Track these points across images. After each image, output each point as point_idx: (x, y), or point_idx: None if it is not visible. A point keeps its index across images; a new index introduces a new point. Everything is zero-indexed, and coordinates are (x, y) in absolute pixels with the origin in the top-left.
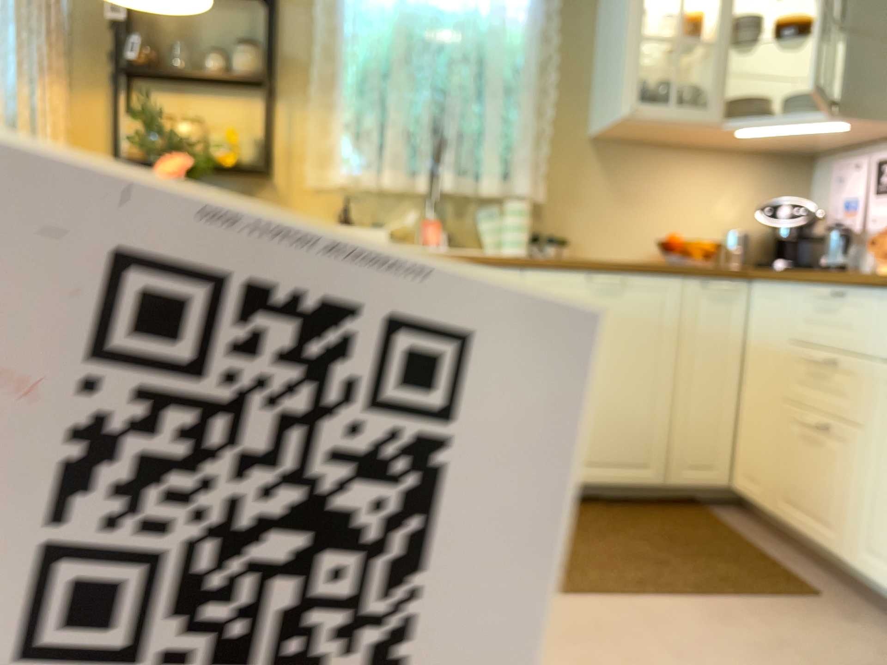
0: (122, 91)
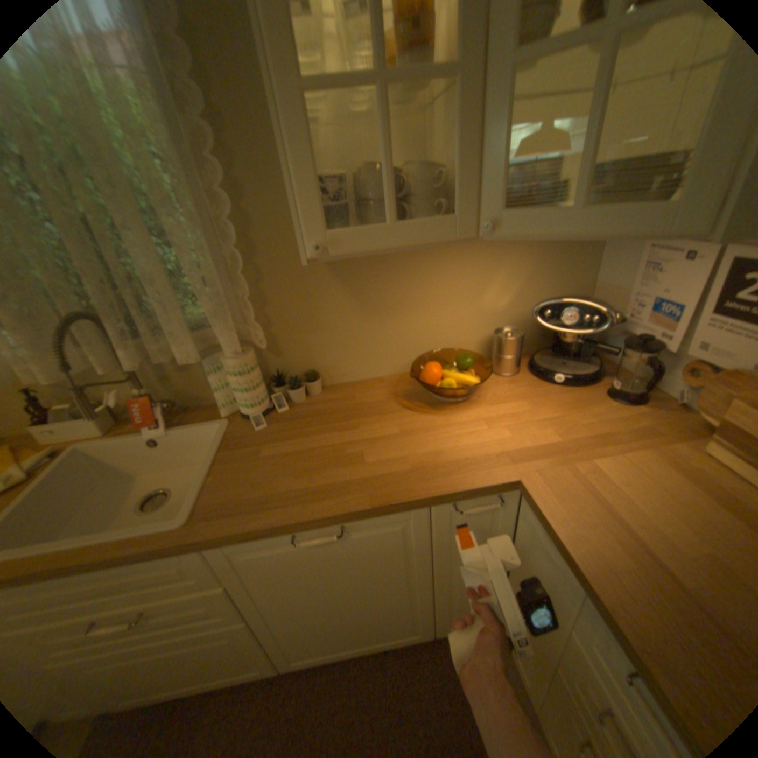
0: None
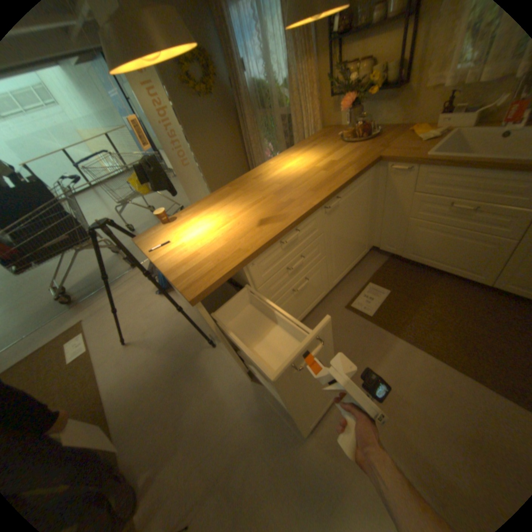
0: (335, 47)
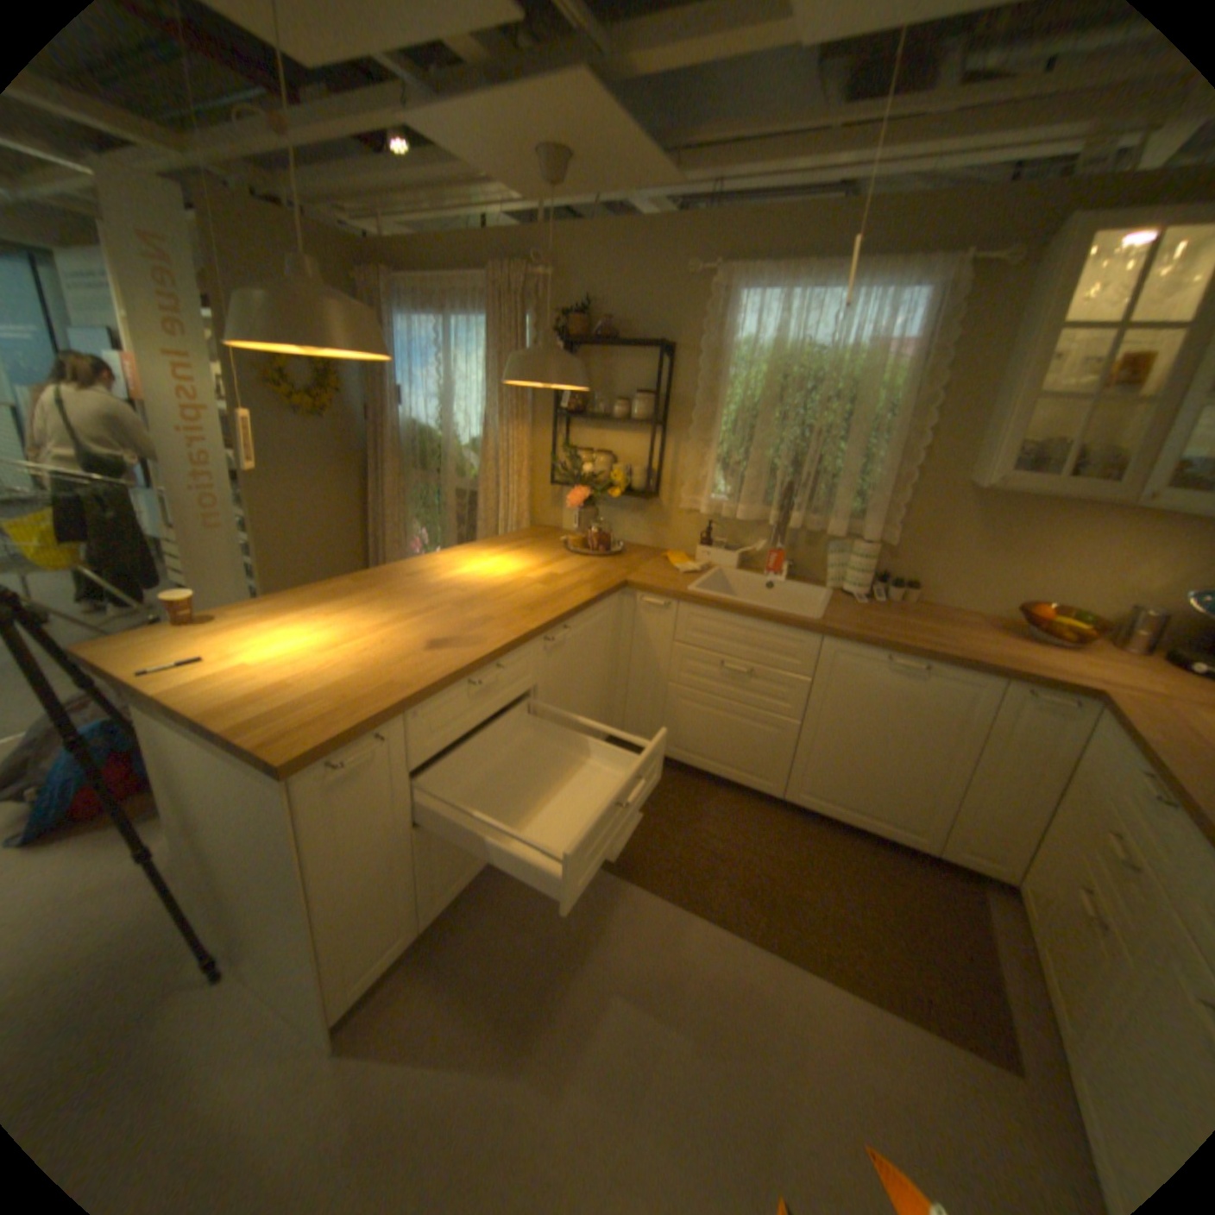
0: (562, 425)
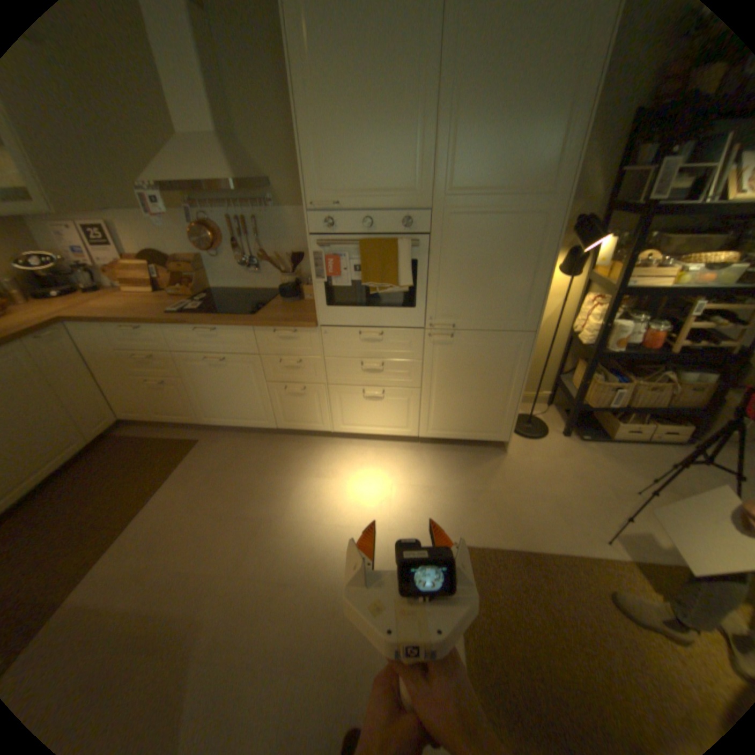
0: None
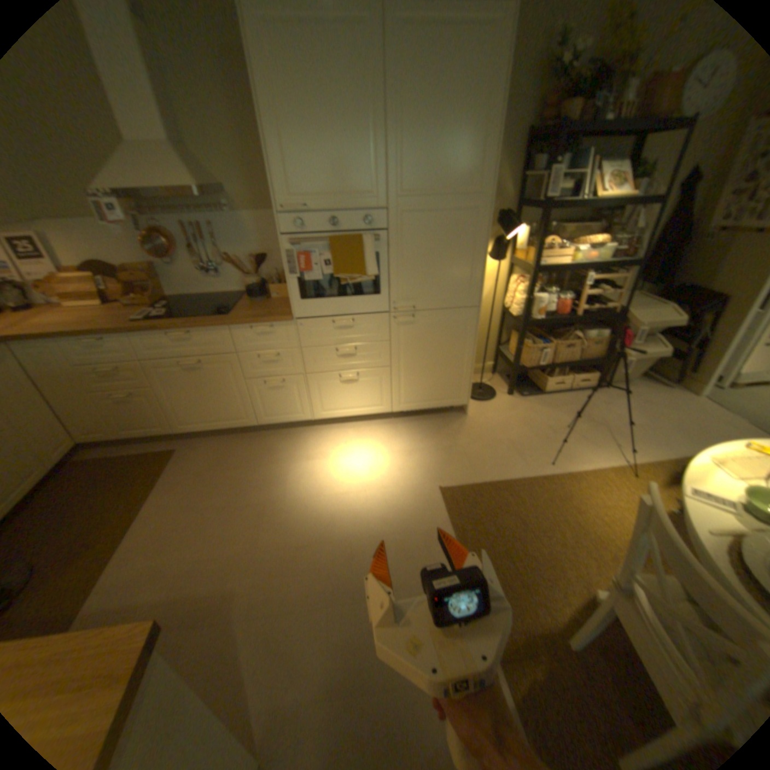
0: None
